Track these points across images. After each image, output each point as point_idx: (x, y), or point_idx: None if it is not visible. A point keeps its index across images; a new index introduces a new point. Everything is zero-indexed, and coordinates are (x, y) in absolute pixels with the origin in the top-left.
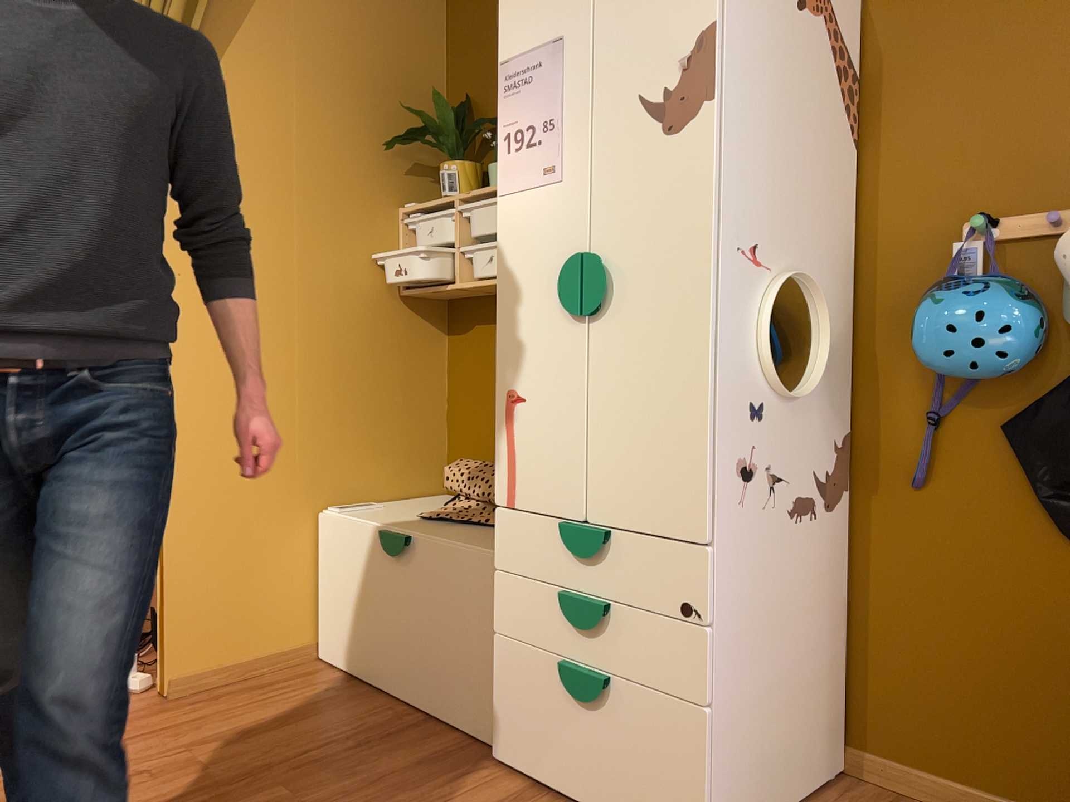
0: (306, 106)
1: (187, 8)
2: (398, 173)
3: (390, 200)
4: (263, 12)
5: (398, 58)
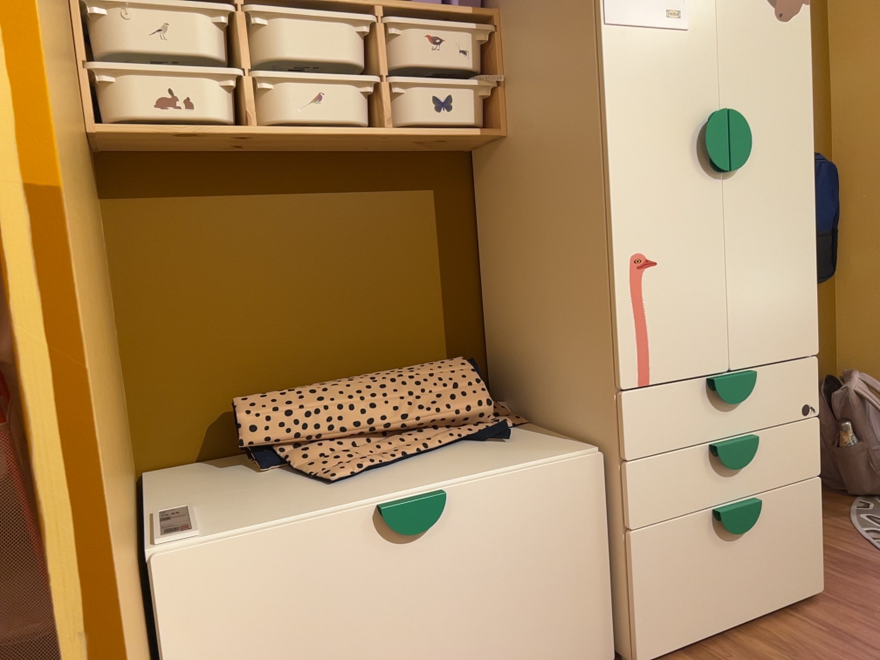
0: None
1: None
2: None
3: None
4: None
5: None
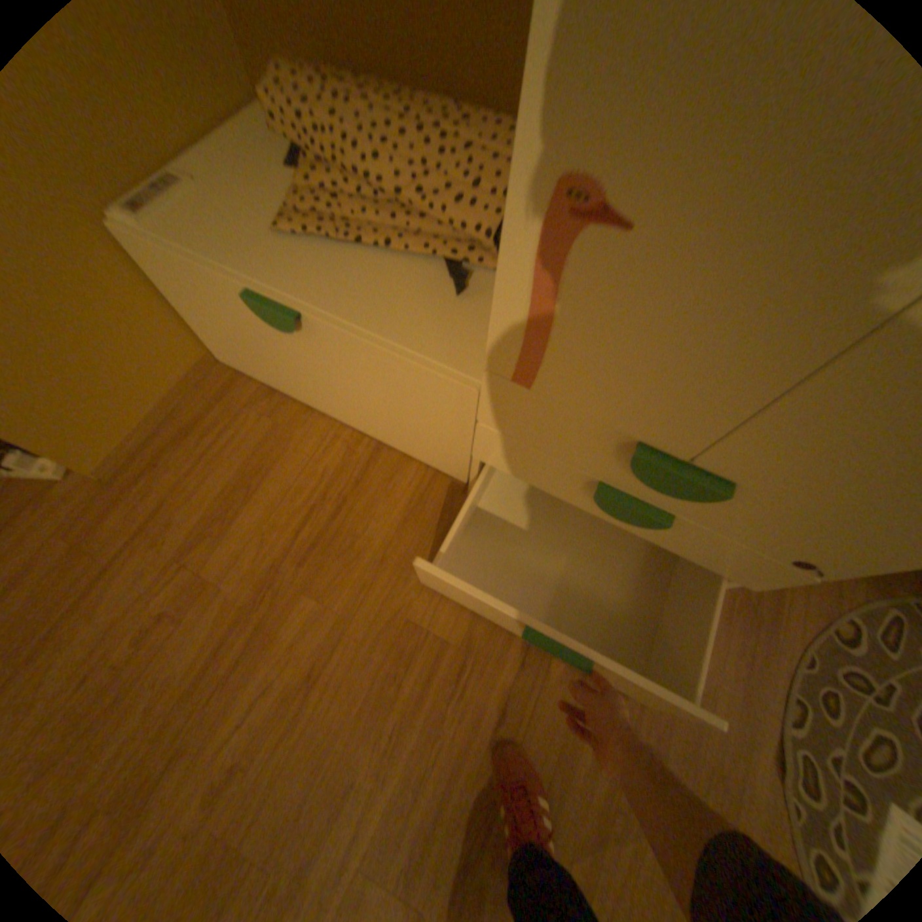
0: None
1: None
2: None
3: None
4: None
5: None
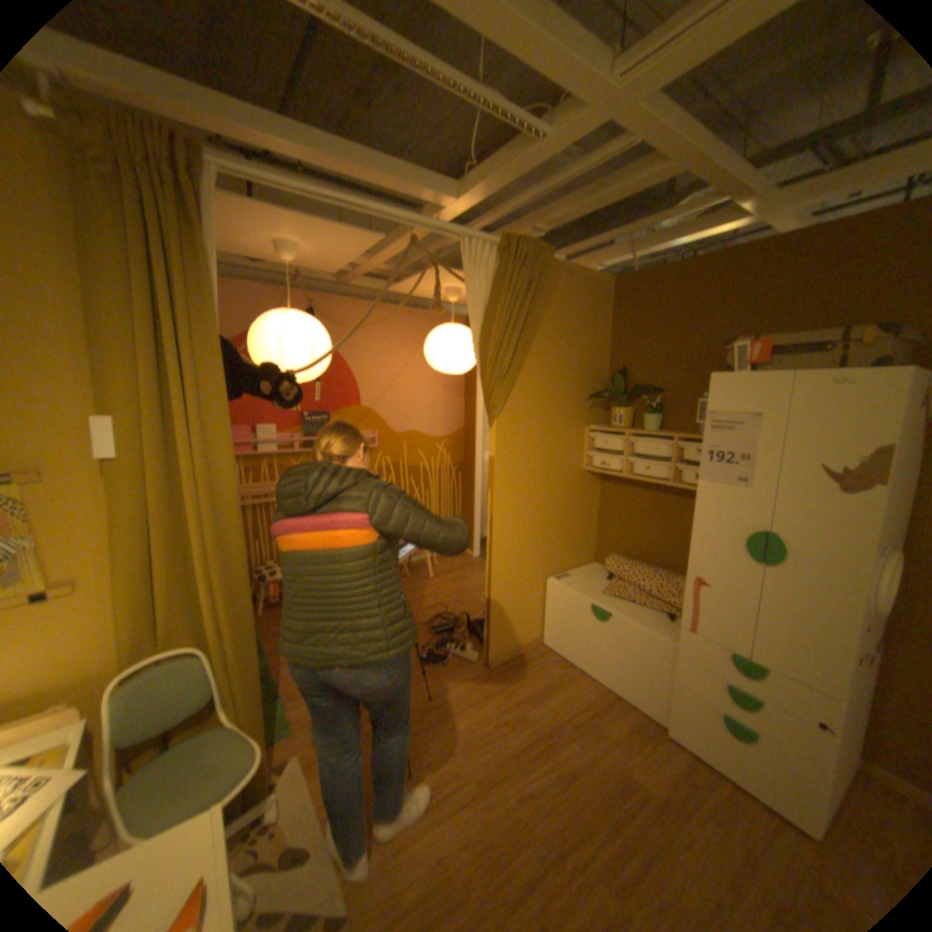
0: (550, 385)
1: (511, 353)
2: (585, 409)
3: (581, 424)
4: (535, 341)
5: (589, 348)
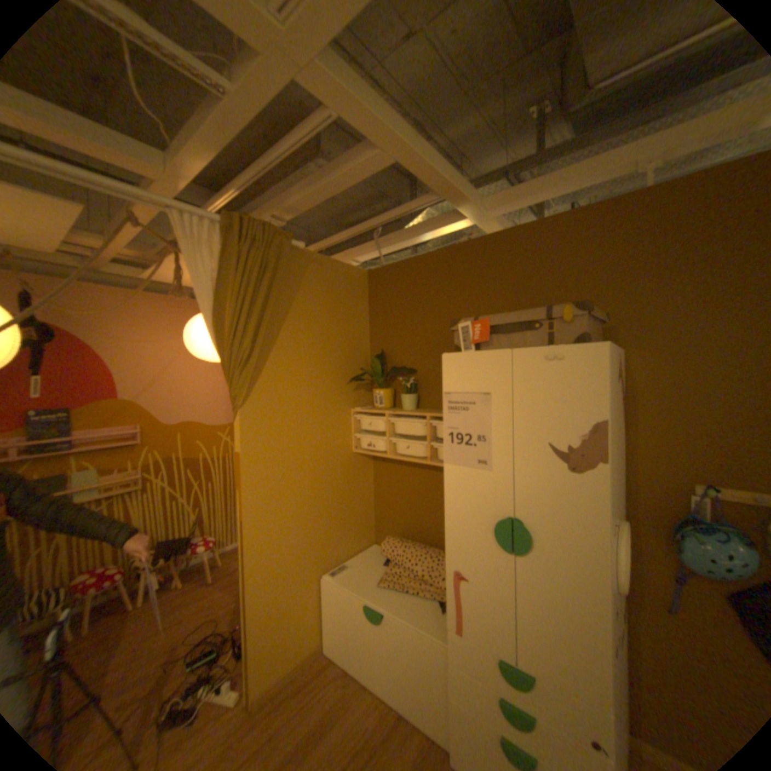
0: (307, 370)
1: (251, 338)
2: (350, 391)
3: (347, 406)
4: (286, 326)
5: (348, 333)
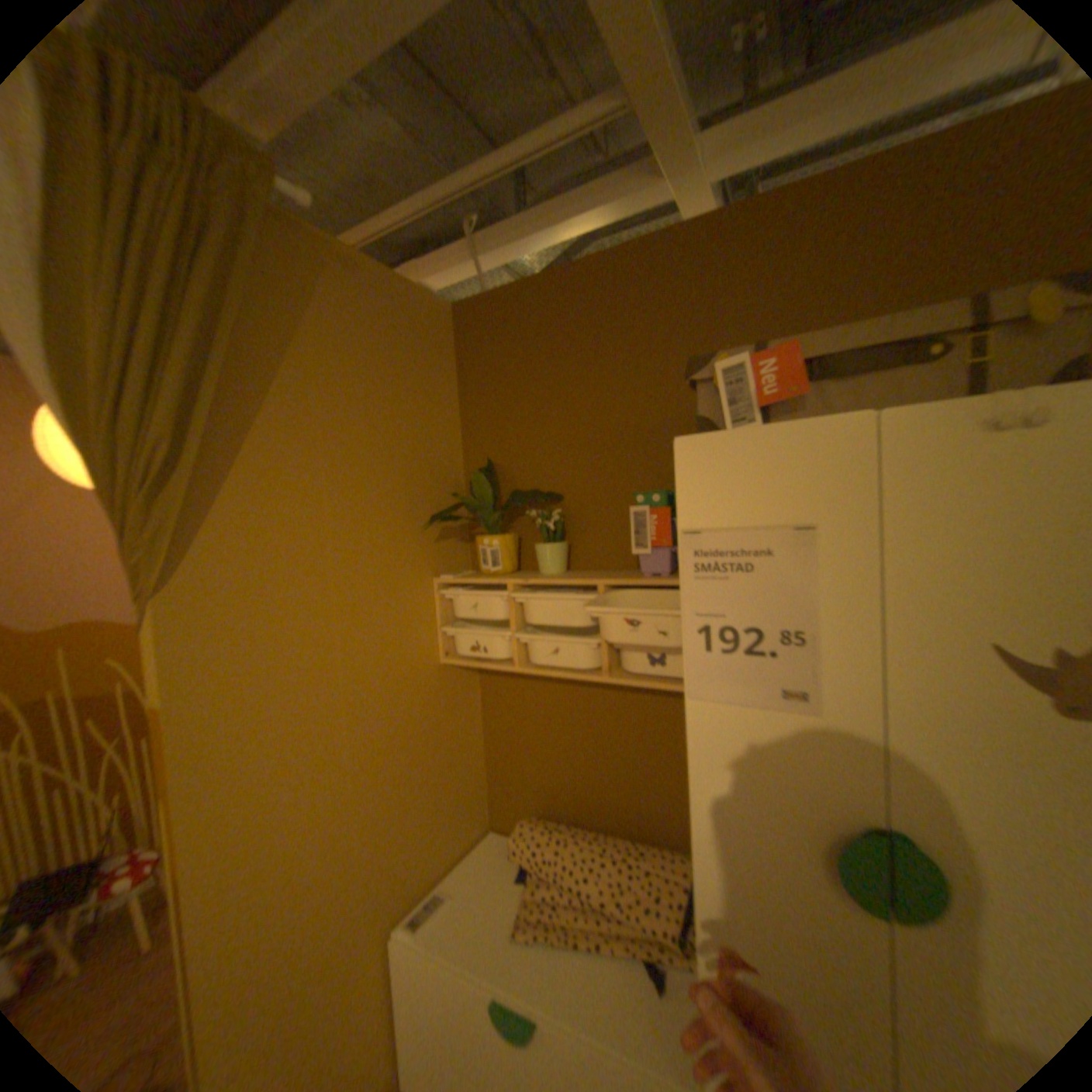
0: (337, 497)
1: (176, 411)
2: (429, 542)
3: (425, 572)
4: (278, 396)
5: (420, 425)
